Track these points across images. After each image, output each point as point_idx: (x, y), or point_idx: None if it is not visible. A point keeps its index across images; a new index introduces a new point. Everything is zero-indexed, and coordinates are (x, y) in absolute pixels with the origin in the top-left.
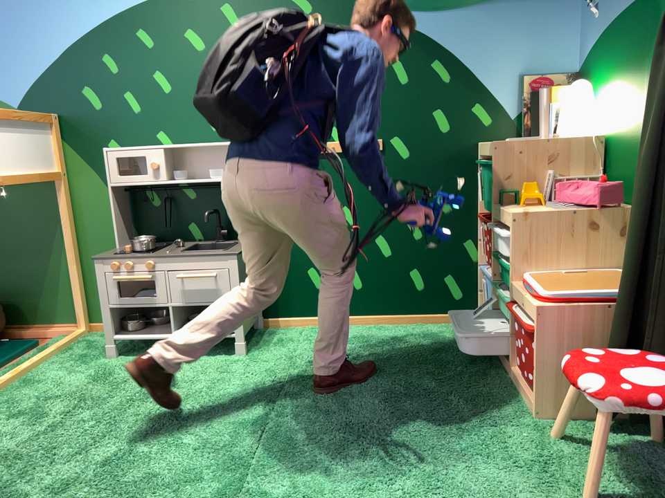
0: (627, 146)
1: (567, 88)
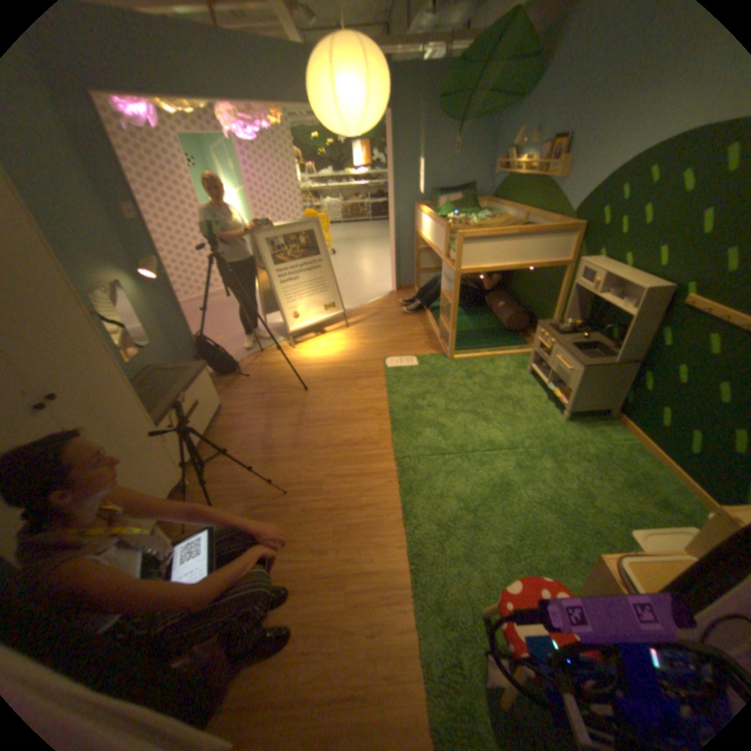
0: None
1: None
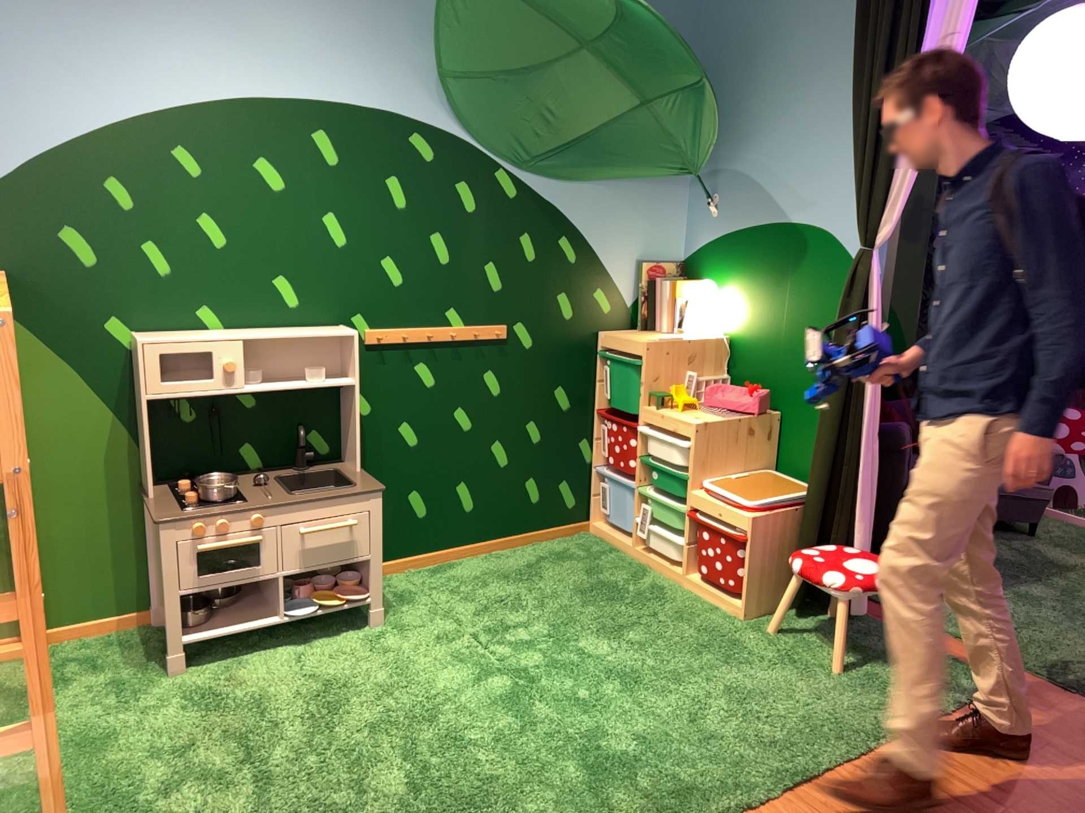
0: (764, 357)
1: (698, 291)
